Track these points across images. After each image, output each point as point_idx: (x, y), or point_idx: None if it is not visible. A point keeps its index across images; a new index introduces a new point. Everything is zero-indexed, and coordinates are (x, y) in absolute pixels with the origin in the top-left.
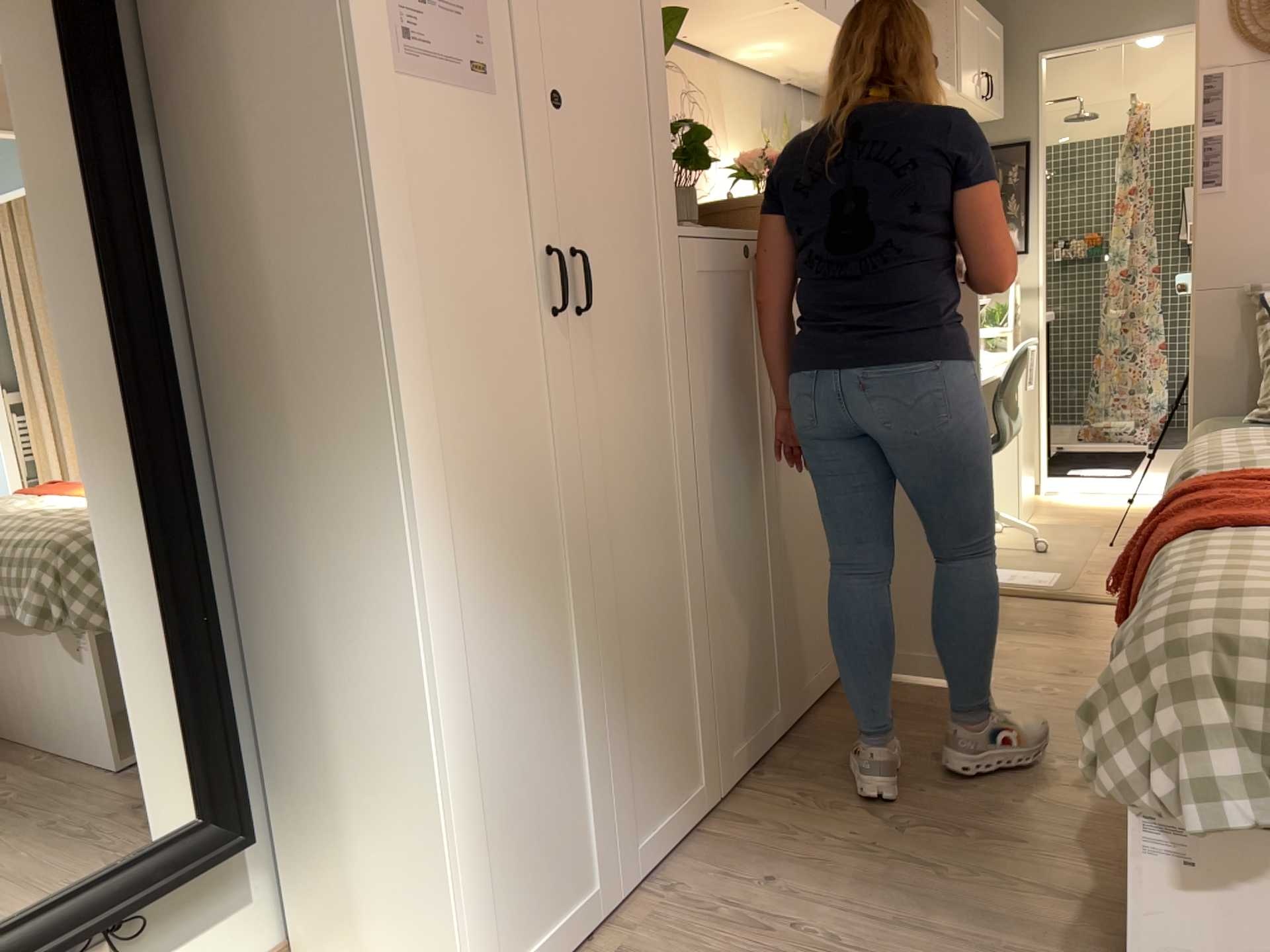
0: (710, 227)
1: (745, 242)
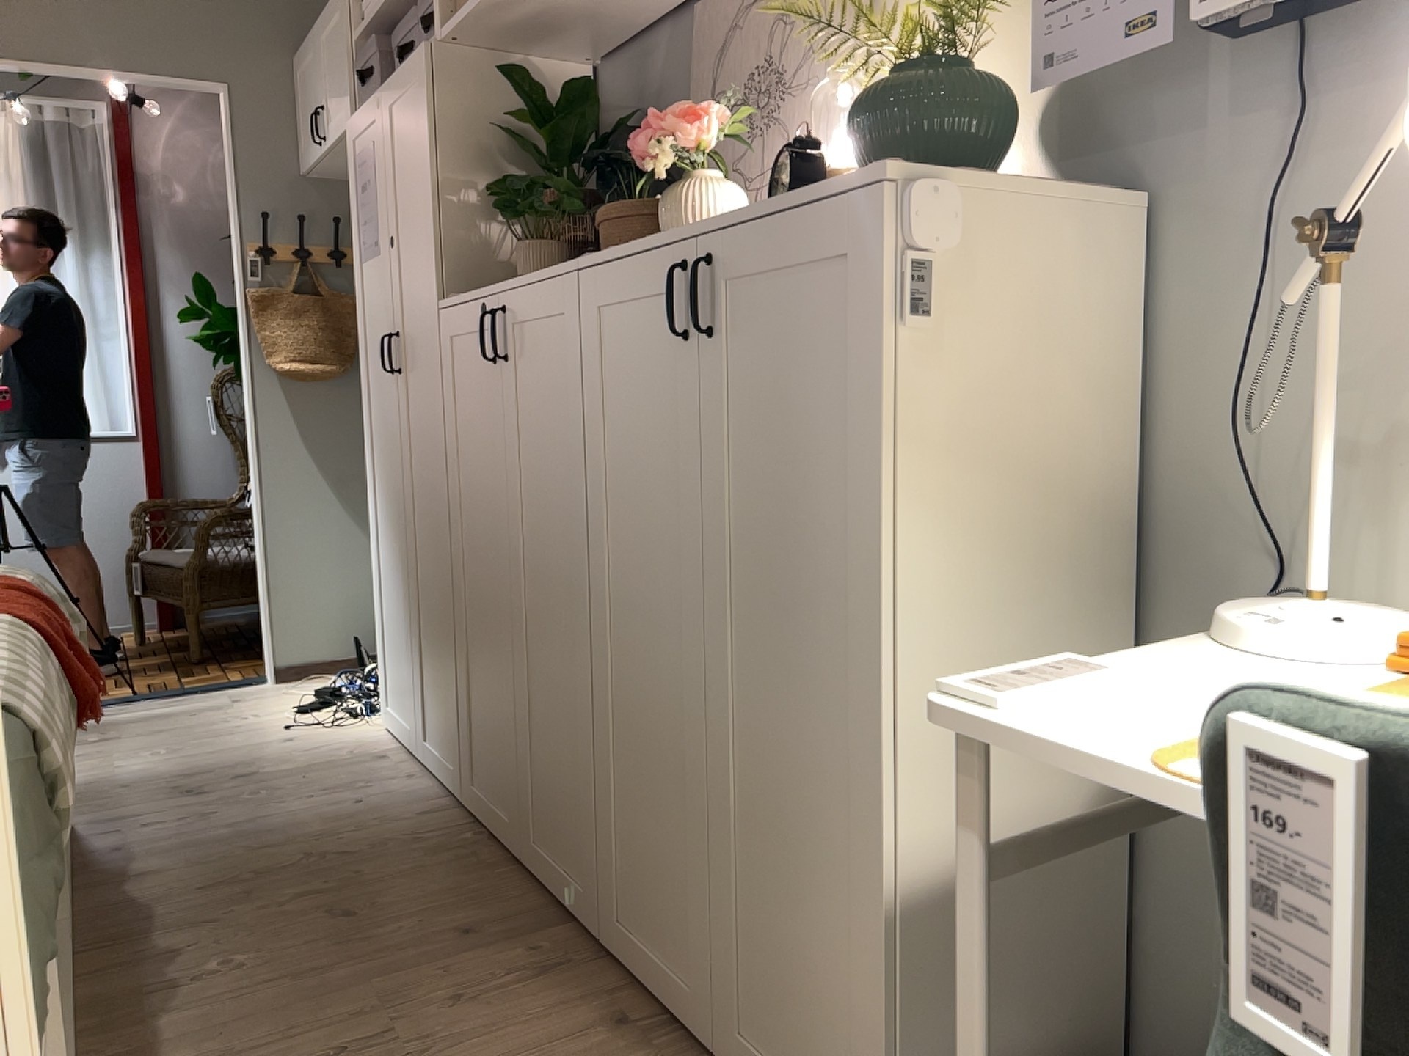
0: (466, 293)
1: (480, 301)
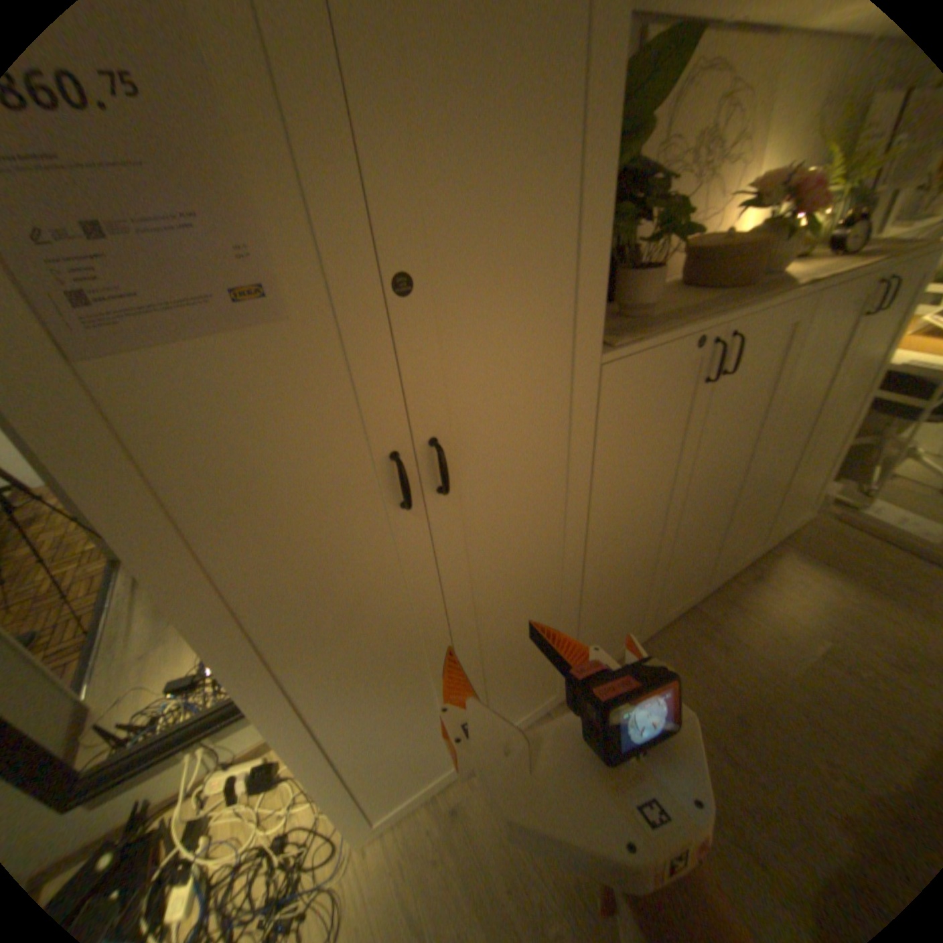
0: (658, 333)
1: (702, 335)
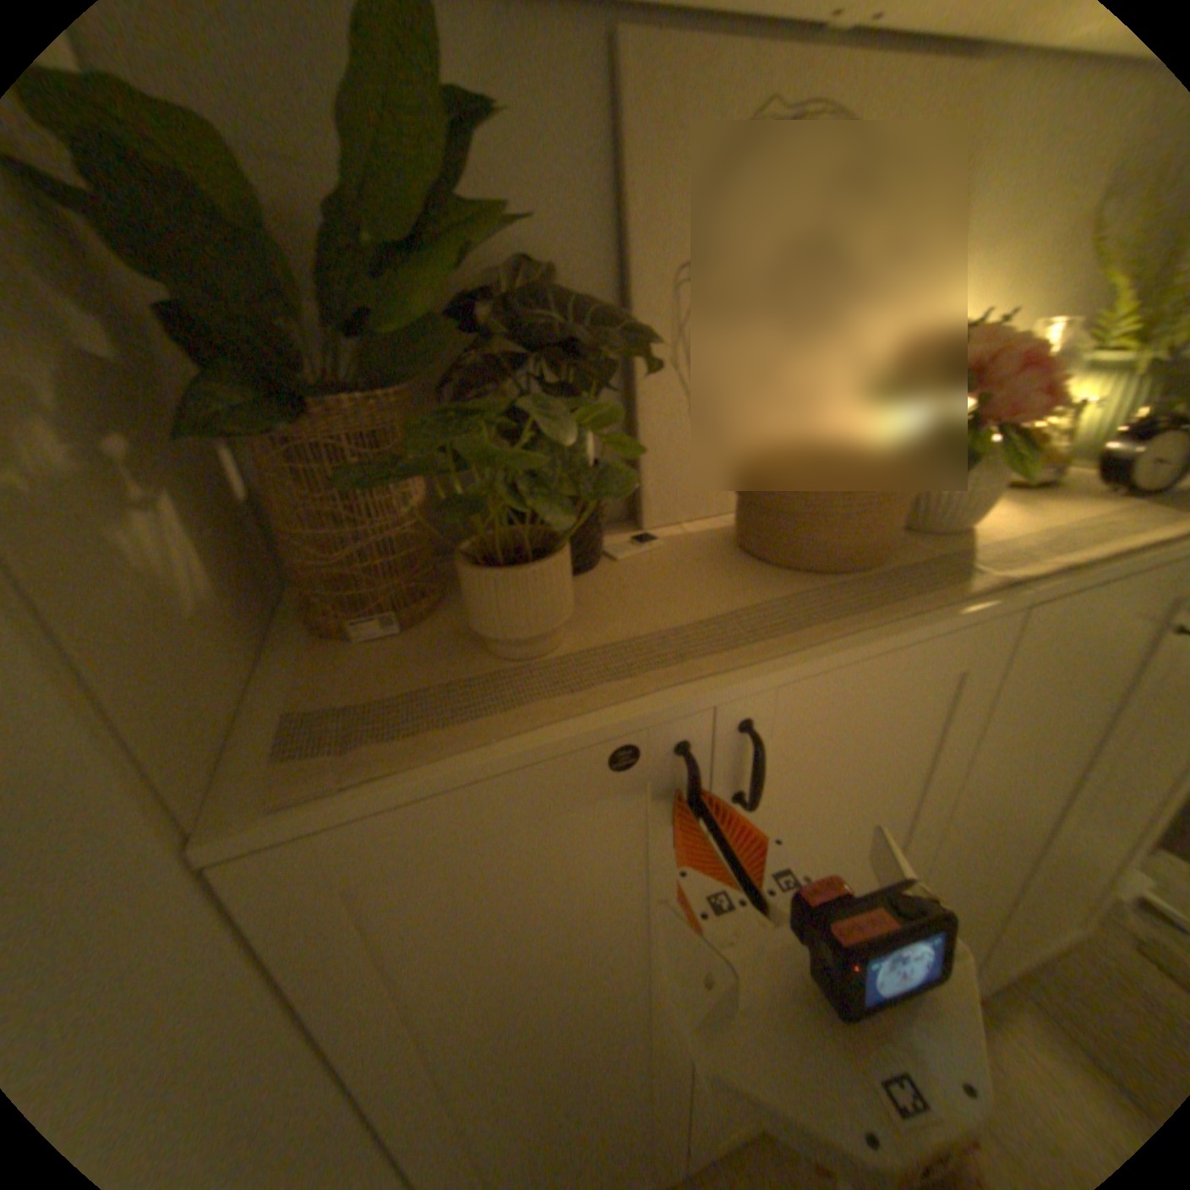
0: (447, 750)
1: (616, 741)
